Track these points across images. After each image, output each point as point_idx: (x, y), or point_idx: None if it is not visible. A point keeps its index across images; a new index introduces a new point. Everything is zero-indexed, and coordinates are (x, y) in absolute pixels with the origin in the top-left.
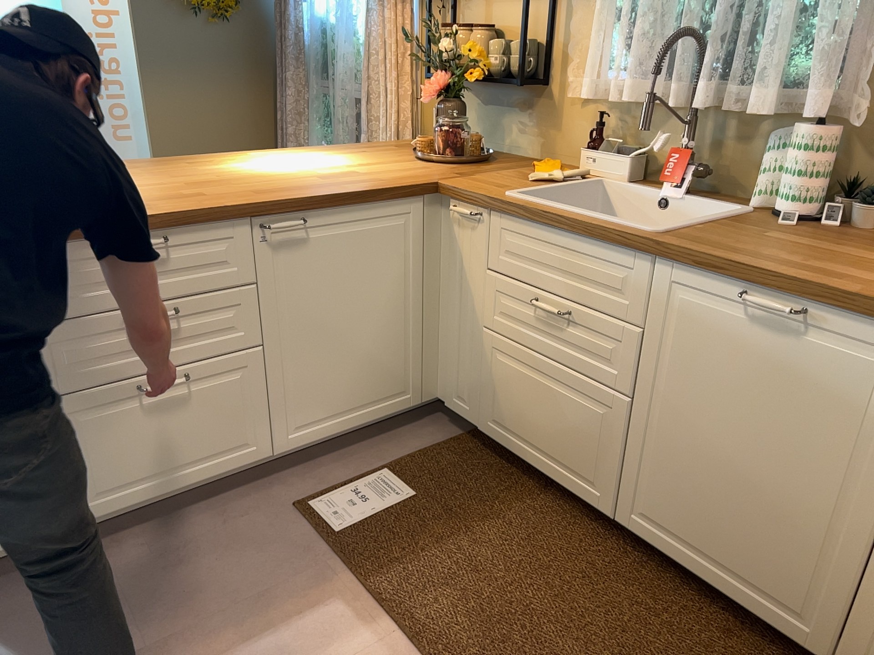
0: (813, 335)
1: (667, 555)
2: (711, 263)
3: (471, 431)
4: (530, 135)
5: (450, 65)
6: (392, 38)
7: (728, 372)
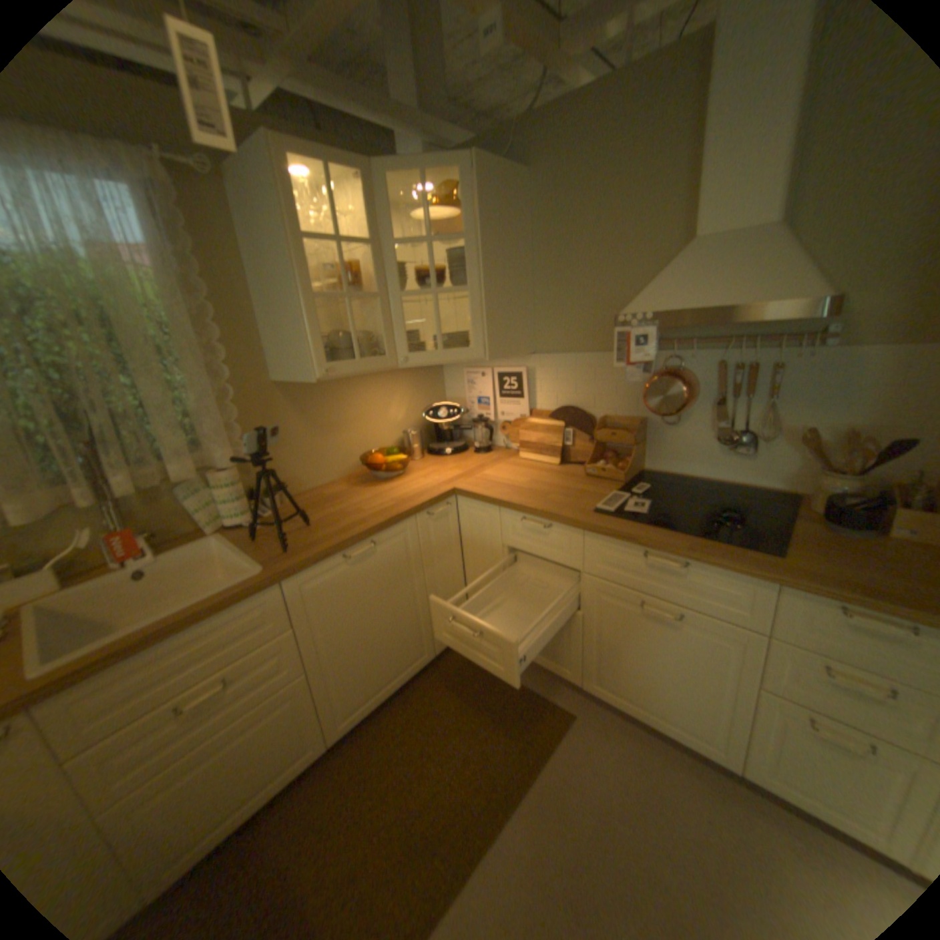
0: (378, 548)
1: (366, 716)
2: (323, 555)
3: None
4: None
5: None
6: None
7: (353, 598)
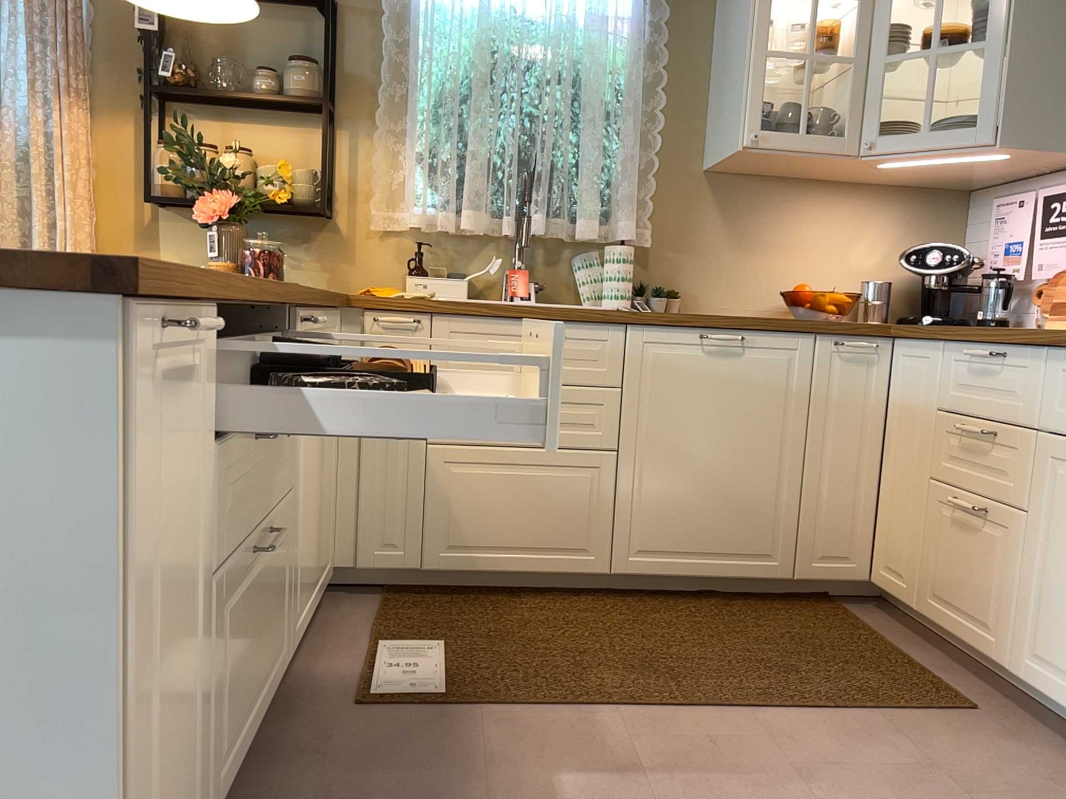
0: (749, 352)
1: (667, 576)
2: (679, 318)
3: (387, 591)
4: (312, 268)
5: (230, 184)
6: (71, 148)
7: (698, 397)
